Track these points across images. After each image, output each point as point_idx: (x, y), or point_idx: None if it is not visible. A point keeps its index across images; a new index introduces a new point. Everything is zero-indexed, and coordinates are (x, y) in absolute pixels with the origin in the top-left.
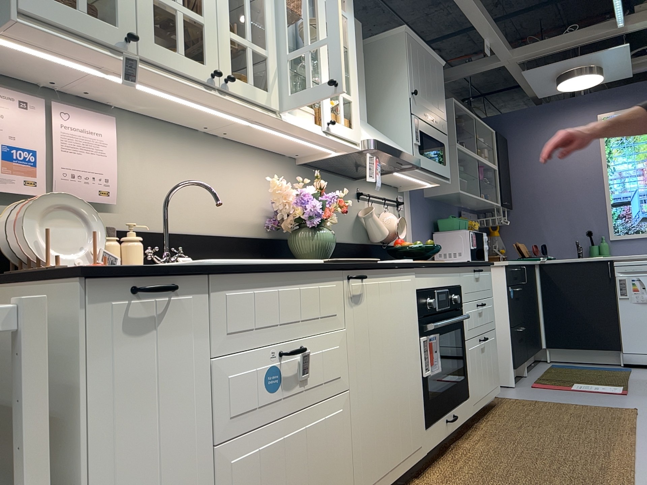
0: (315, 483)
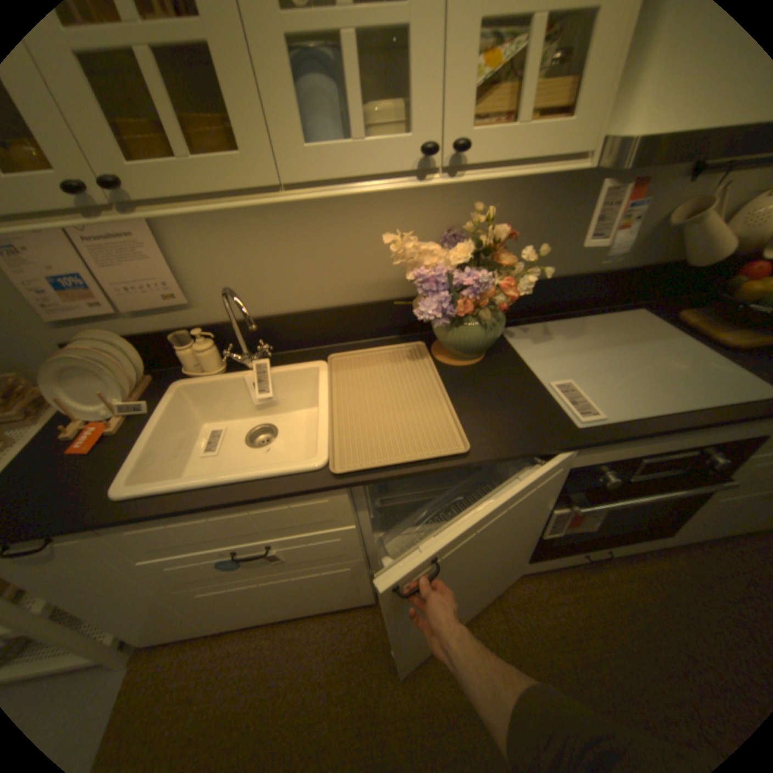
0: (313, 597)
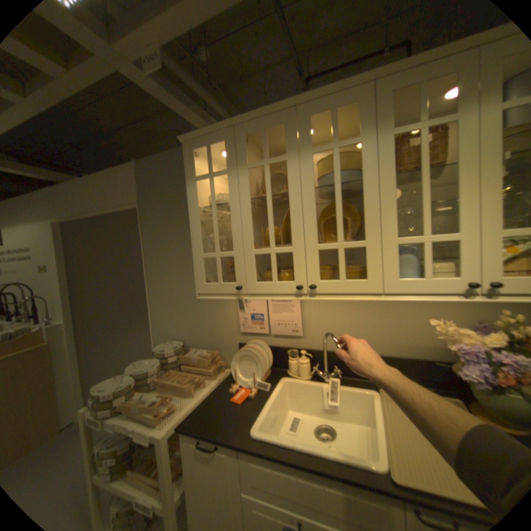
0: None
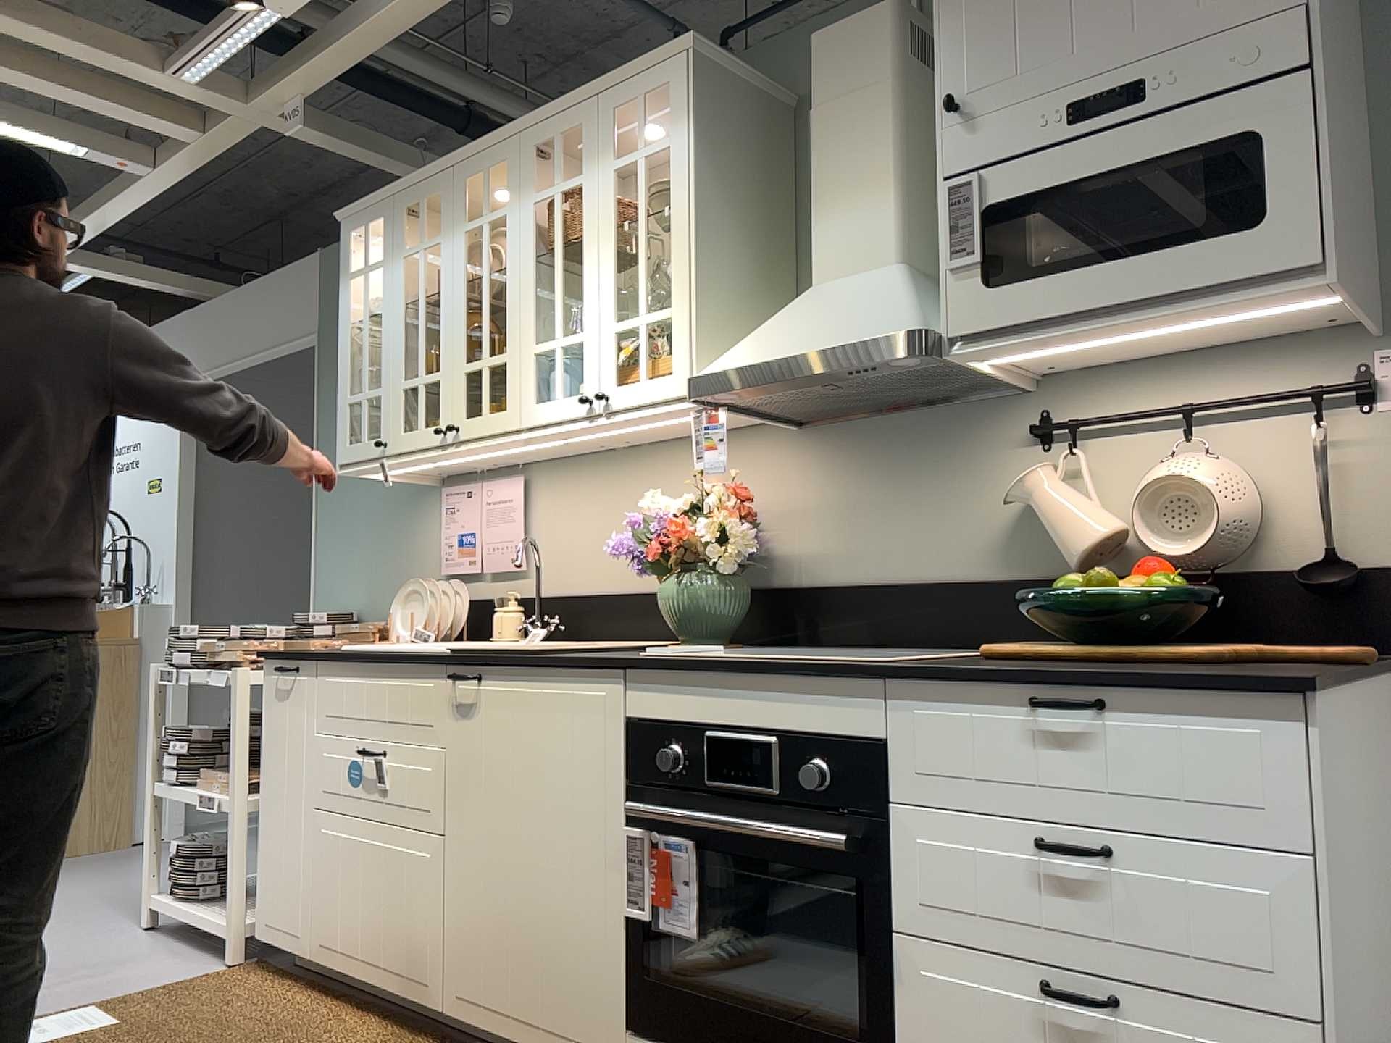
0: (390, 918)
